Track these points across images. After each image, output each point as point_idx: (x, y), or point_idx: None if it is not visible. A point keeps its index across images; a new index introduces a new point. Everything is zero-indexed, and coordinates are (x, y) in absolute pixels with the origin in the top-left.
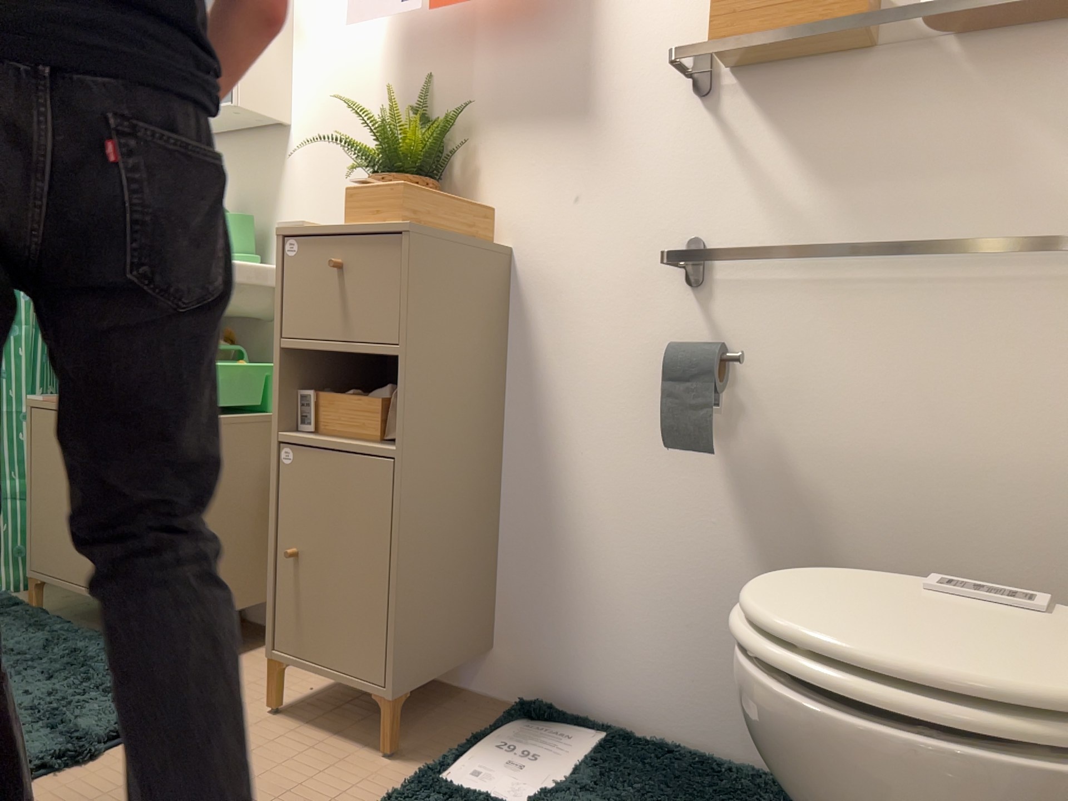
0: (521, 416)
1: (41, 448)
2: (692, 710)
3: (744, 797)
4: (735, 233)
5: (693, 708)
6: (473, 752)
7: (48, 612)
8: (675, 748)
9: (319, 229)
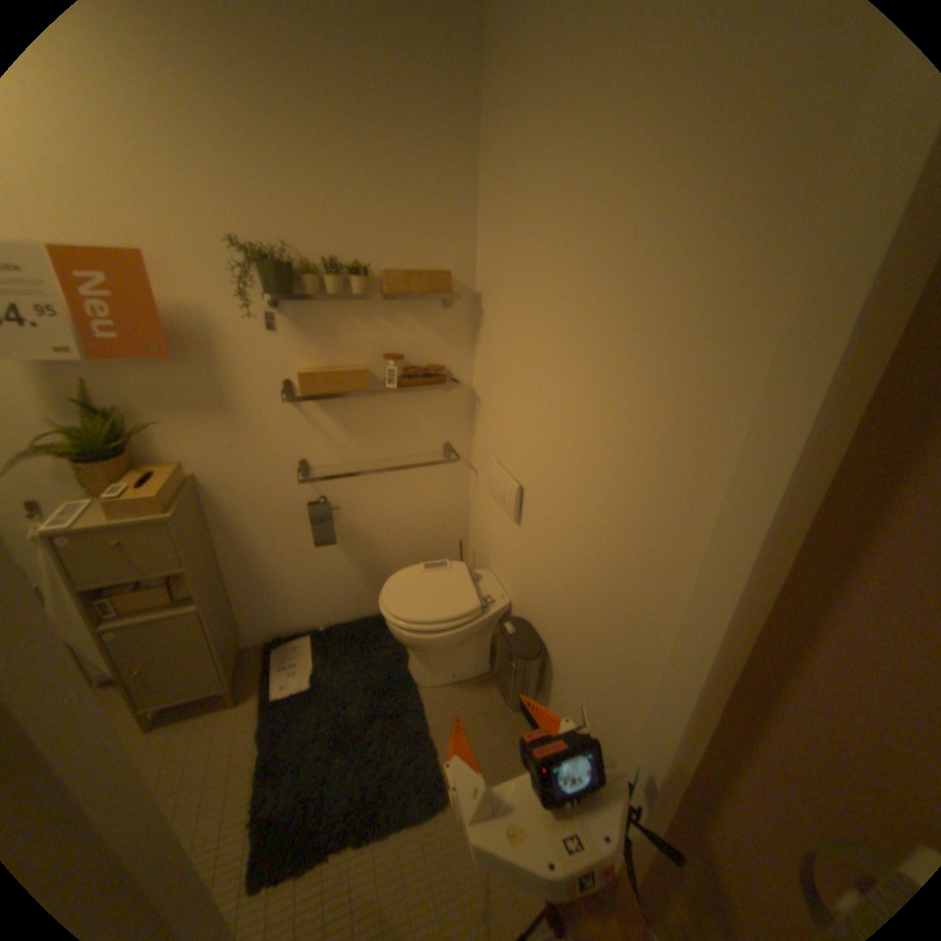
0: (226, 545)
1: None
2: (336, 612)
3: (368, 633)
4: (319, 457)
5: (336, 612)
6: (270, 682)
7: None
8: (335, 627)
9: (88, 530)
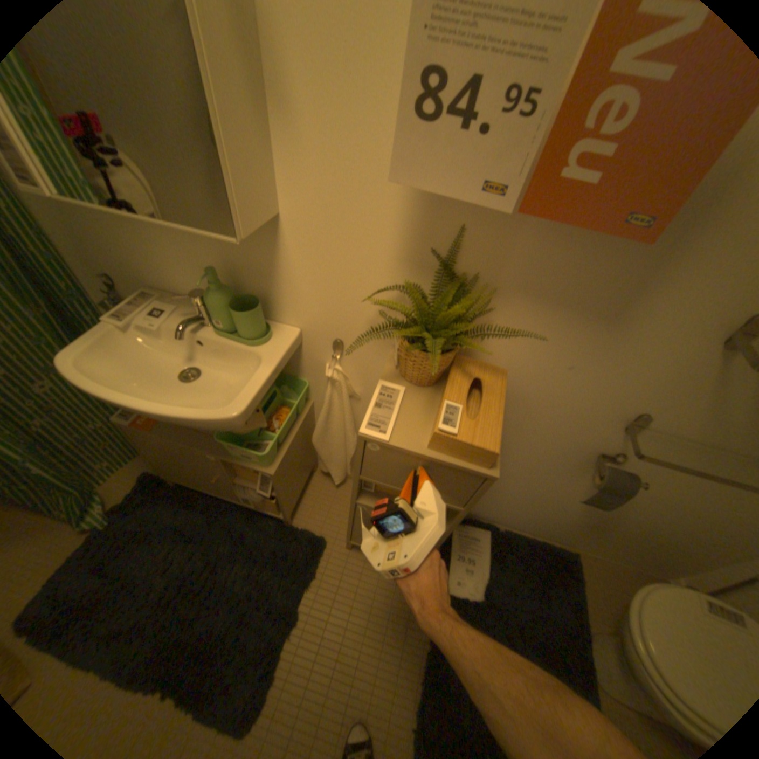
0: None
1: (142, 443)
2: (526, 525)
3: (553, 570)
4: (678, 419)
5: (527, 525)
6: (451, 568)
7: (184, 488)
8: (518, 537)
9: (407, 449)
